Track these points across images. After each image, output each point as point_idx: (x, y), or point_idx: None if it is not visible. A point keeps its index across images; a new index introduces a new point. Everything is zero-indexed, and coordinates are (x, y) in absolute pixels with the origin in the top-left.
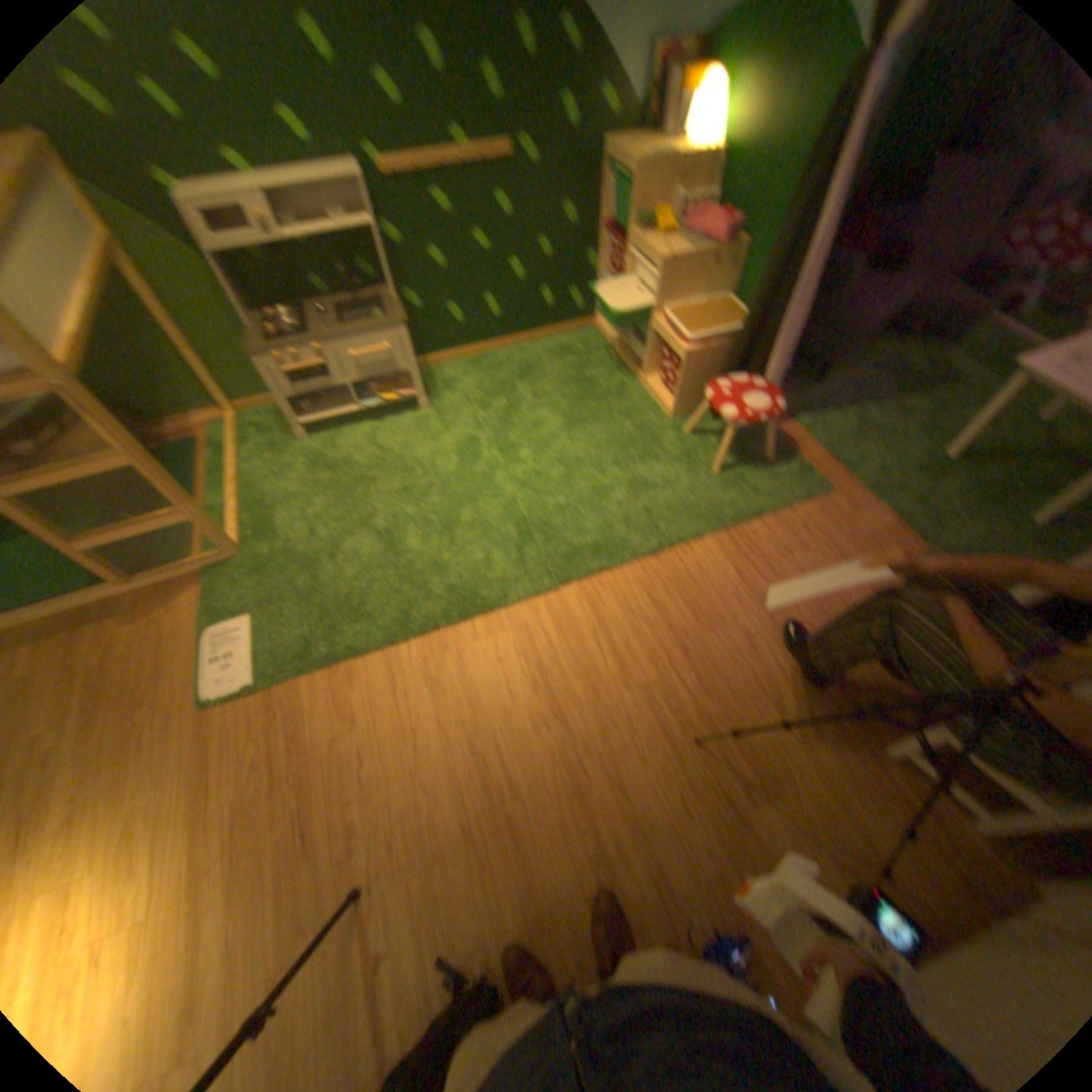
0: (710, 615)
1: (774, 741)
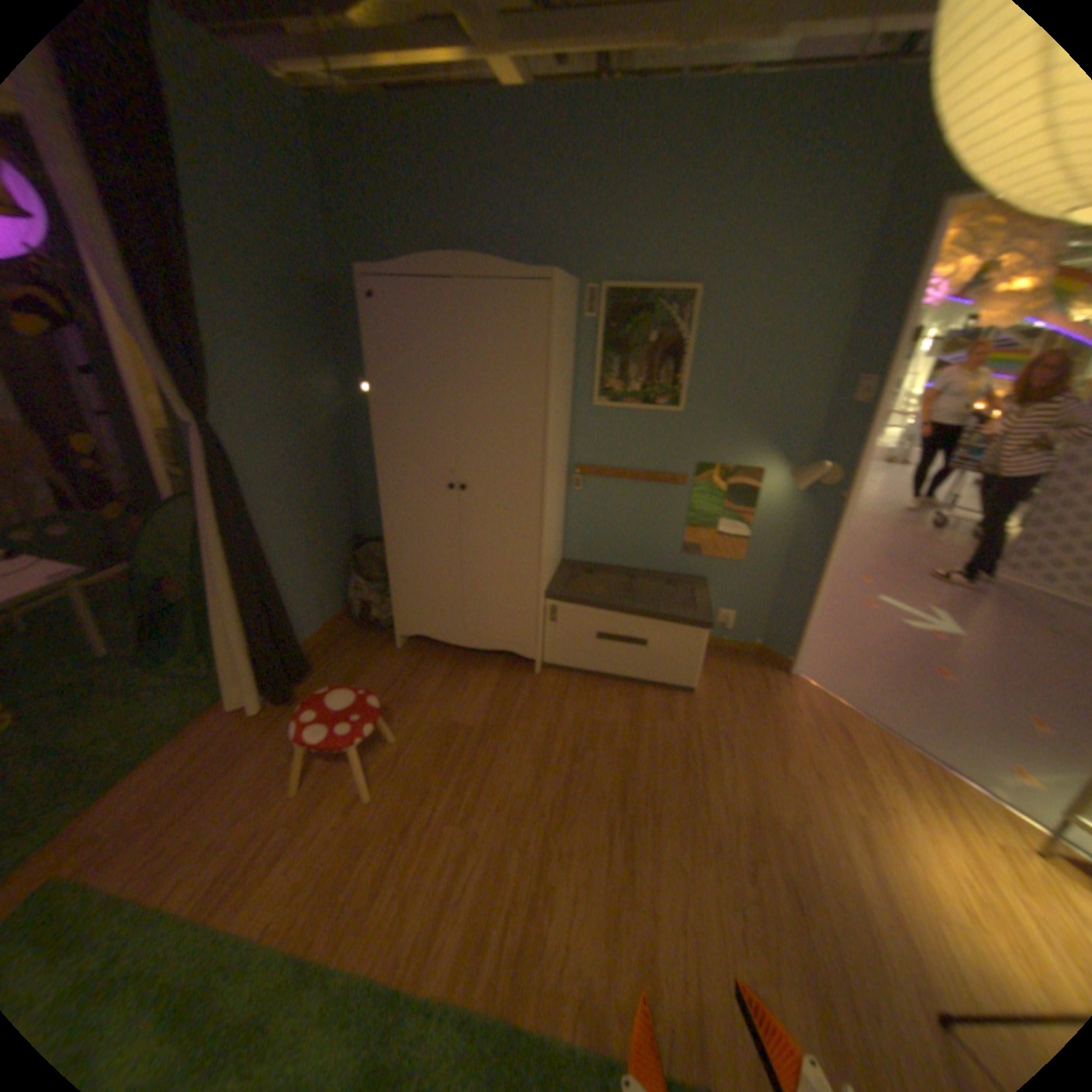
0: (344, 846)
1: (419, 745)
